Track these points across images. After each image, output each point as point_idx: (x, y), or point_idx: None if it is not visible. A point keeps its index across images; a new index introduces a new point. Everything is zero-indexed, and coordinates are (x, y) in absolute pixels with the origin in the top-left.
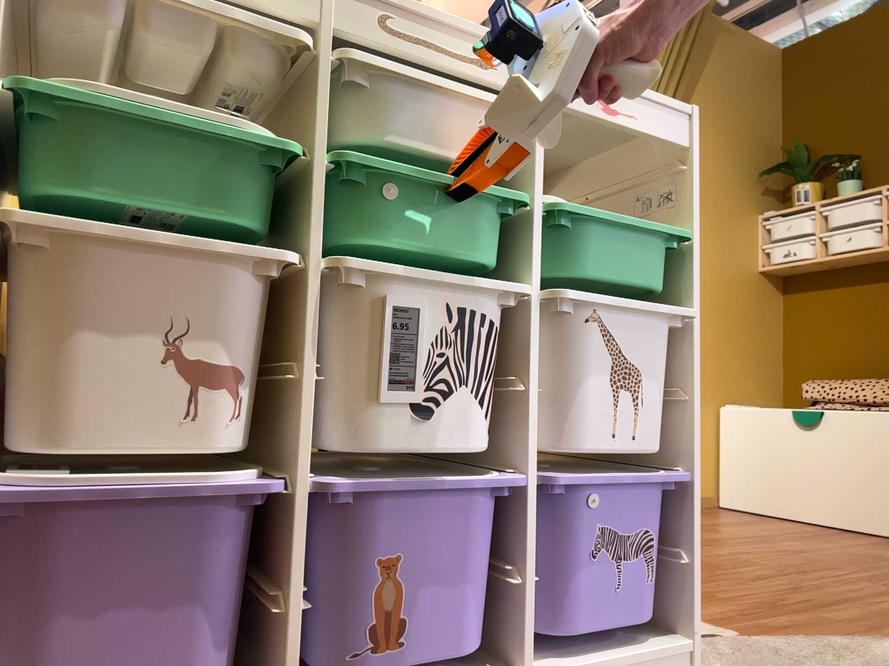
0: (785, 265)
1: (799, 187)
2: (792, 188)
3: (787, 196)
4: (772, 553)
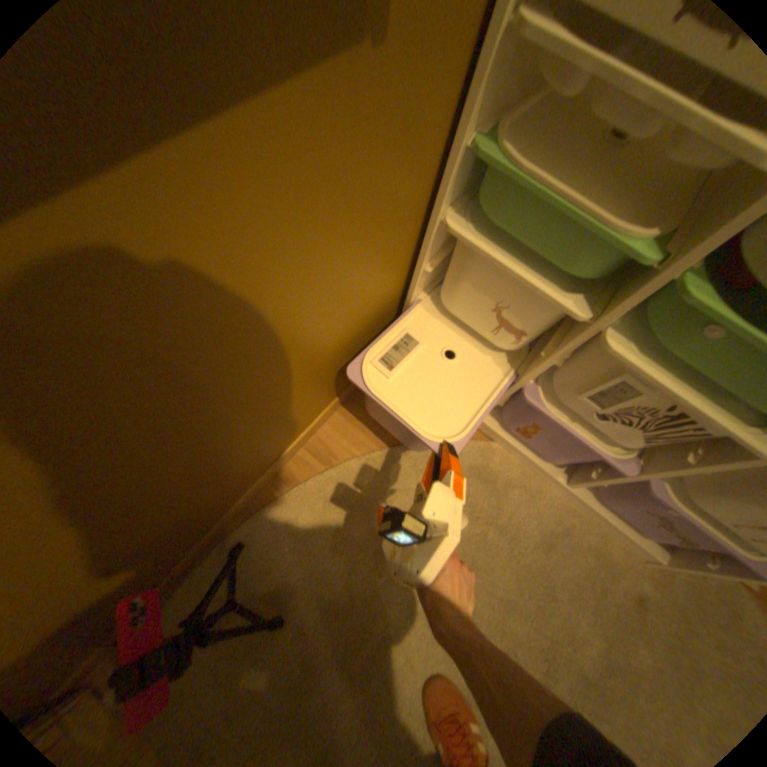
0: None
1: None
2: None
3: None
4: None
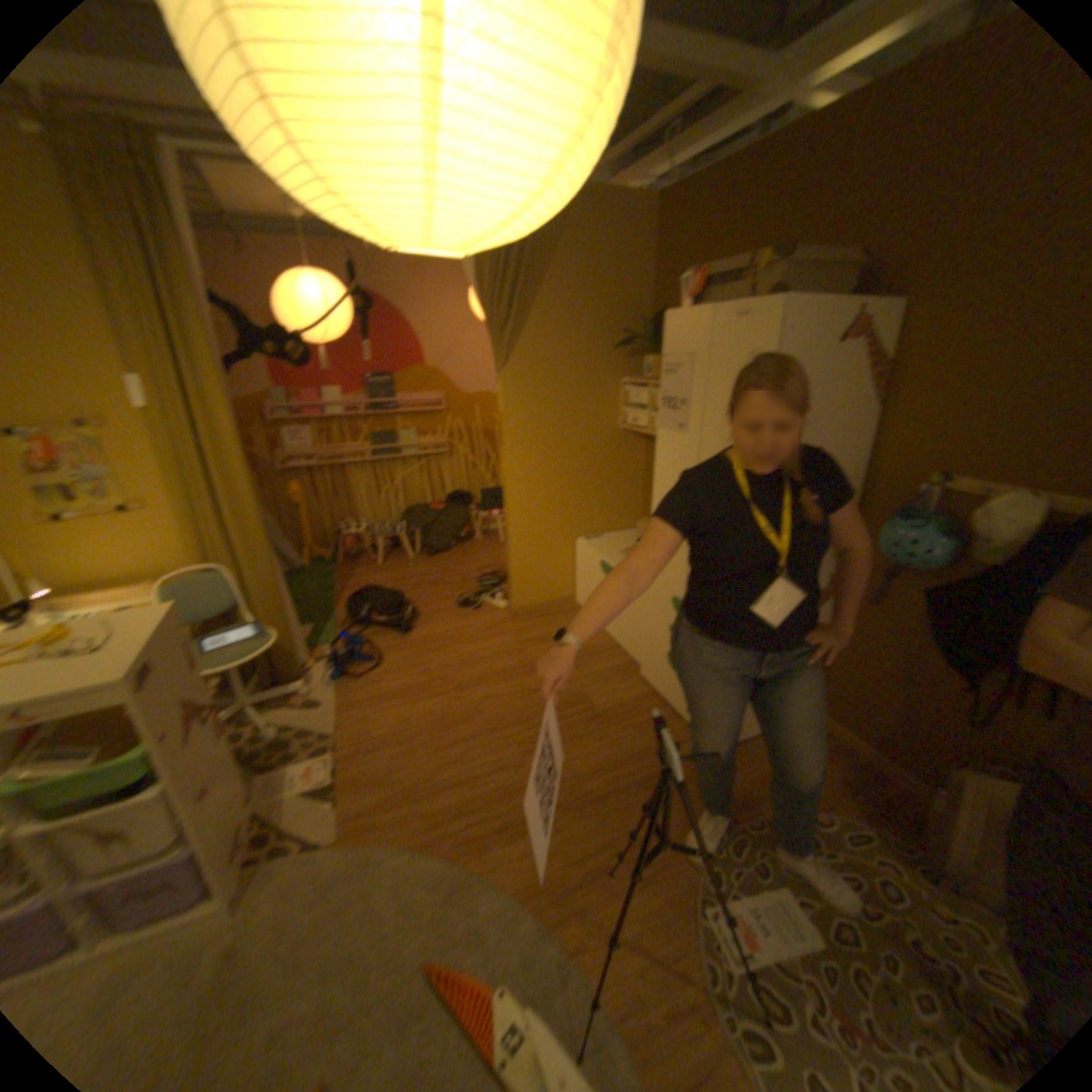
0: (634, 431)
1: (651, 359)
2: (646, 359)
3: (644, 364)
4: (508, 704)
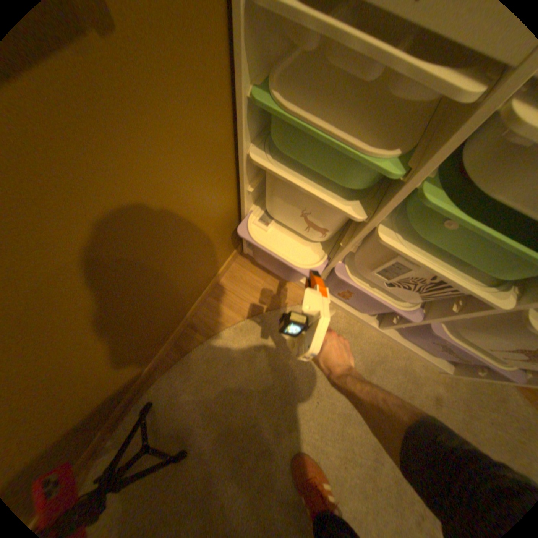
0: None
1: None
2: None
3: None
4: None
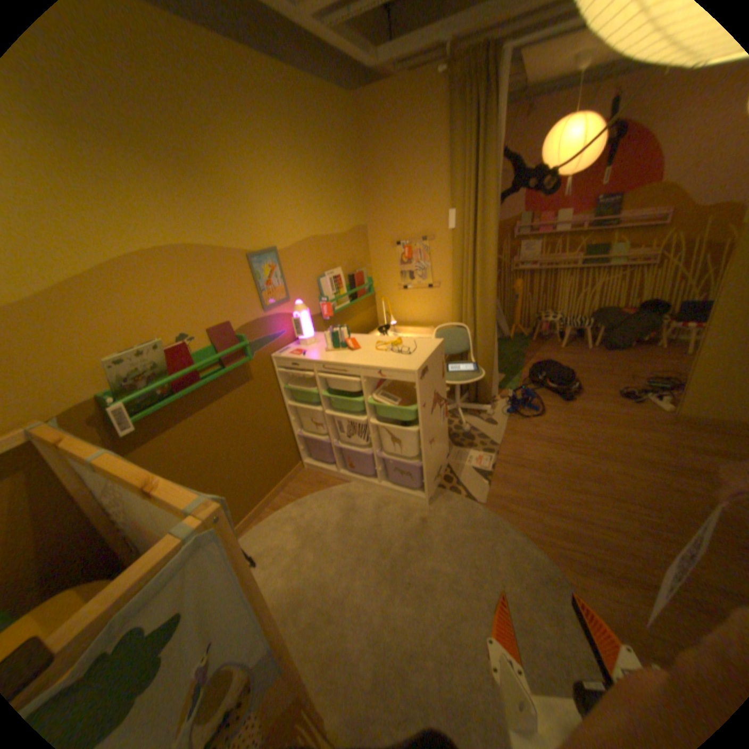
0: None
1: None
2: None
3: None
4: (646, 488)
